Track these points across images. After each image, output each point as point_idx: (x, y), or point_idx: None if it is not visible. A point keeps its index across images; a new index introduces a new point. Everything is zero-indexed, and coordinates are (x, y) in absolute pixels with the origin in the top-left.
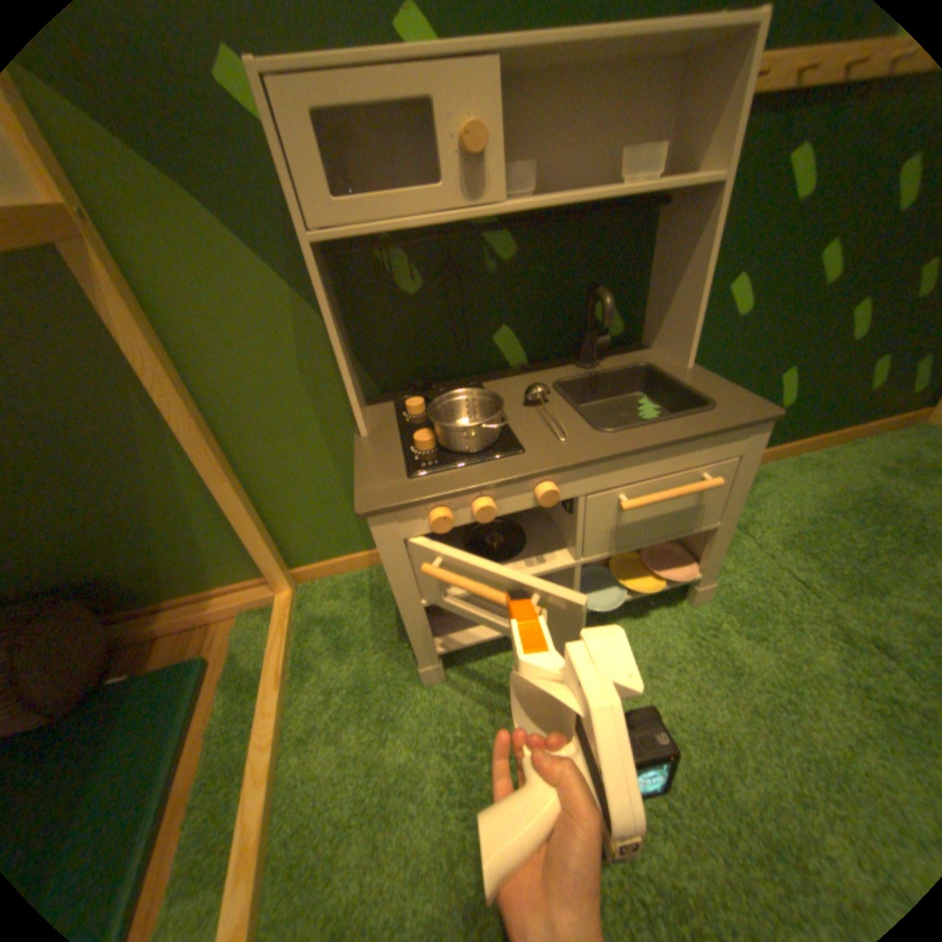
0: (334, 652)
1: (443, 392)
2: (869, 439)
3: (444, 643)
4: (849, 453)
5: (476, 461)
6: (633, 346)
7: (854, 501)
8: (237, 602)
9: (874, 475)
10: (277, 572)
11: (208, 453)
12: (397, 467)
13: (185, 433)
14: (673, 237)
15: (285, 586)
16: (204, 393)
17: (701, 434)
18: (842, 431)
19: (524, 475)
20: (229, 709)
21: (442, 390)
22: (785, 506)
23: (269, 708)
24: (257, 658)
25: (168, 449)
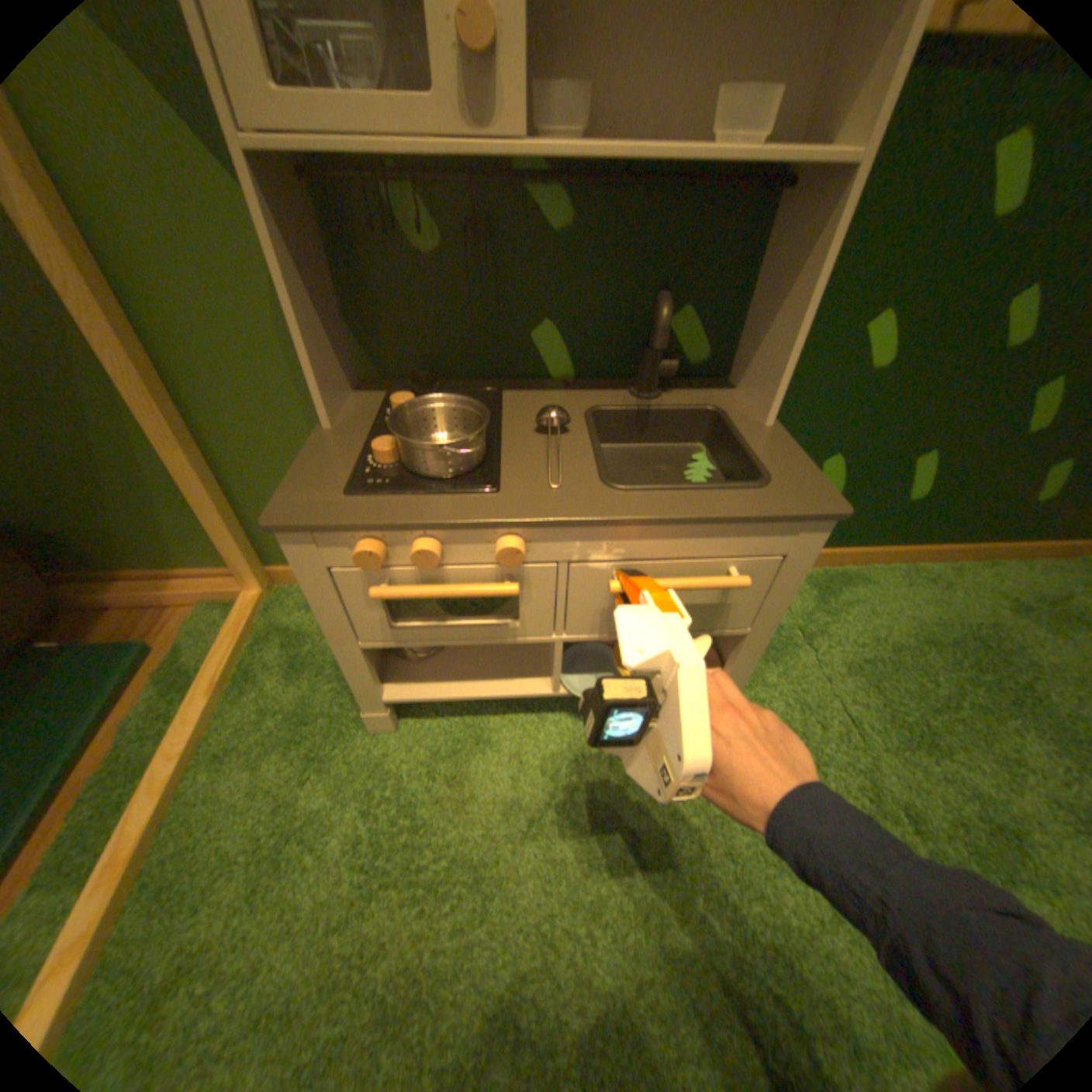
0: (286, 669)
1: (456, 390)
2: (1016, 562)
3: (395, 690)
4: (983, 575)
5: (440, 488)
6: (720, 379)
7: (962, 634)
8: (200, 588)
9: (1002, 608)
10: (245, 565)
11: (155, 409)
12: (342, 475)
13: (125, 378)
14: (790, 237)
15: (254, 582)
16: (156, 332)
17: (731, 516)
18: (983, 545)
19: (482, 519)
20: (155, 704)
21: (453, 388)
22: (873, 622)
23: (193, 714)
24: (203, 655)
25: (116, 395)
